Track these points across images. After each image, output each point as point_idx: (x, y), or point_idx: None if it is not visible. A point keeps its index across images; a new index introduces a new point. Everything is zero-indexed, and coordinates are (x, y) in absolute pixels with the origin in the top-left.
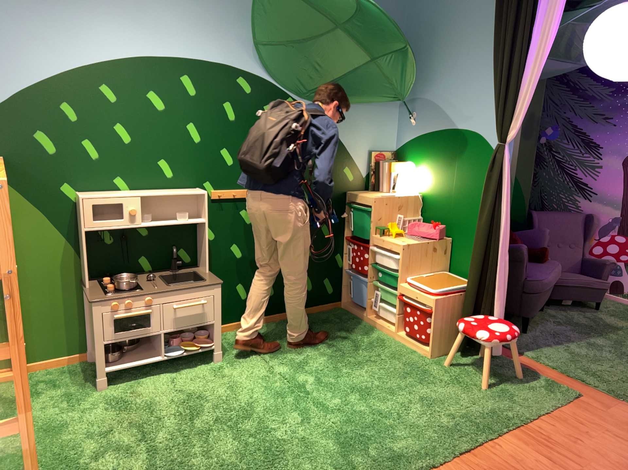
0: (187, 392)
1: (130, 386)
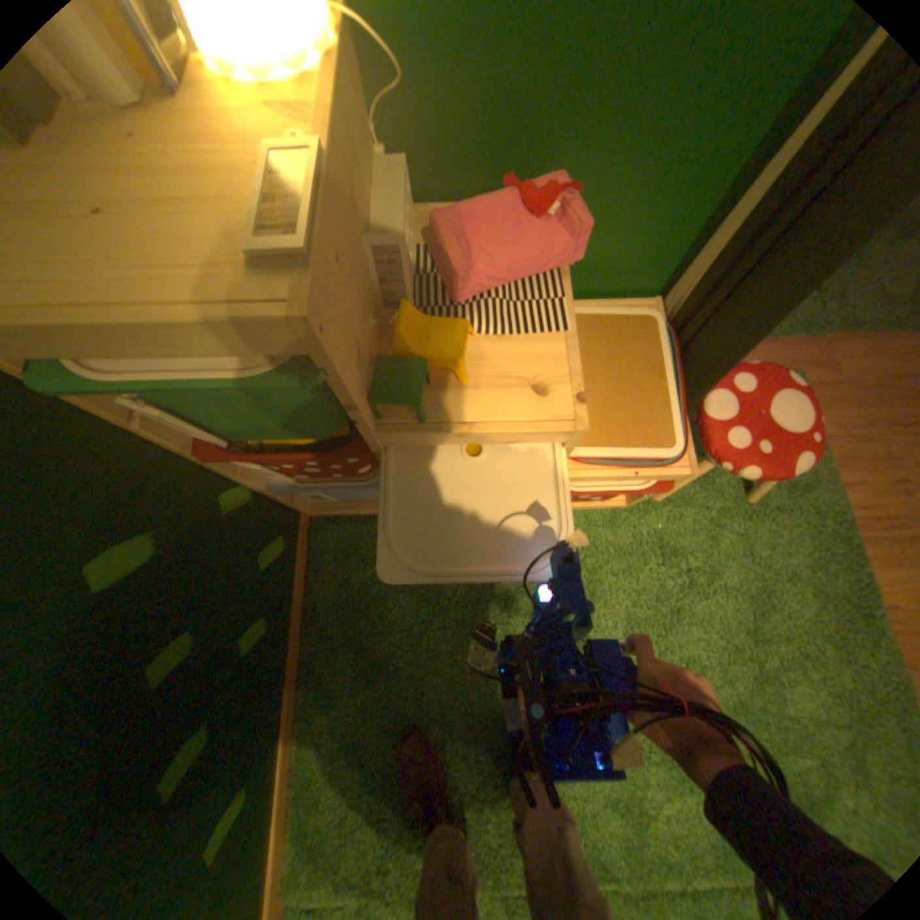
0: None
1: None
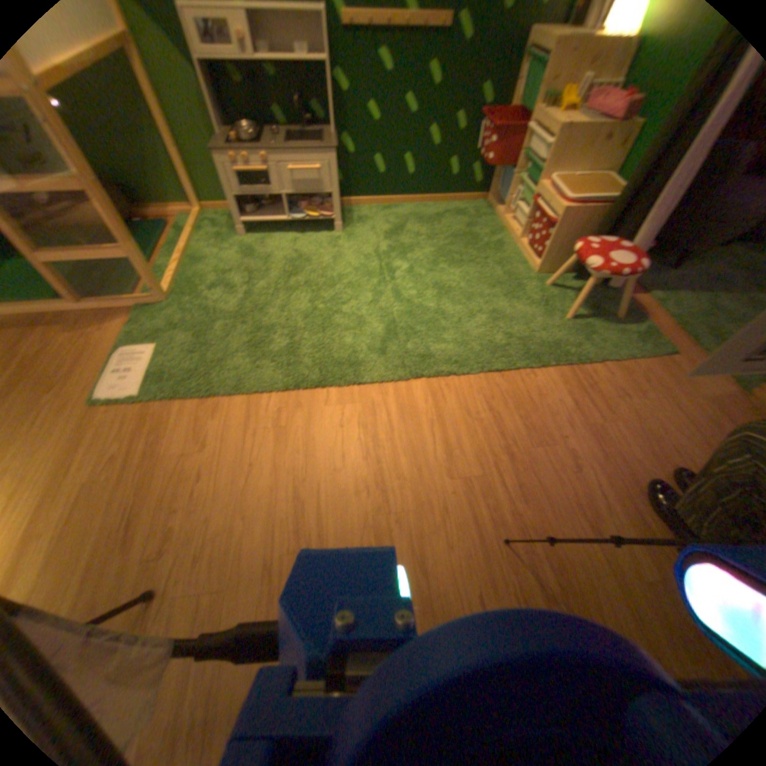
0: (293, 255)
1: (255, 239)
